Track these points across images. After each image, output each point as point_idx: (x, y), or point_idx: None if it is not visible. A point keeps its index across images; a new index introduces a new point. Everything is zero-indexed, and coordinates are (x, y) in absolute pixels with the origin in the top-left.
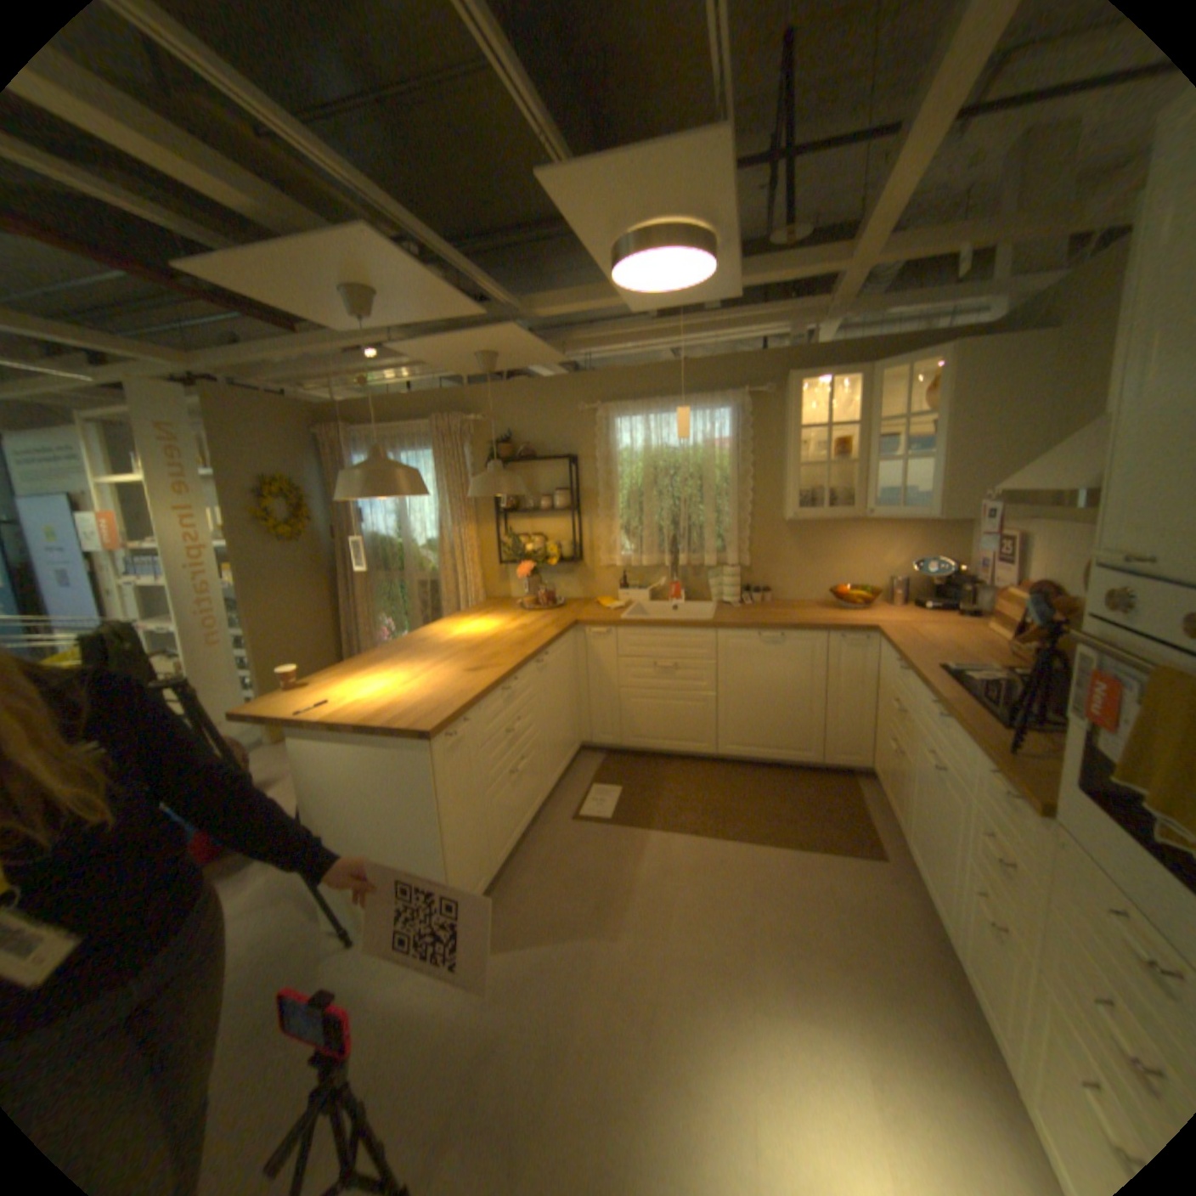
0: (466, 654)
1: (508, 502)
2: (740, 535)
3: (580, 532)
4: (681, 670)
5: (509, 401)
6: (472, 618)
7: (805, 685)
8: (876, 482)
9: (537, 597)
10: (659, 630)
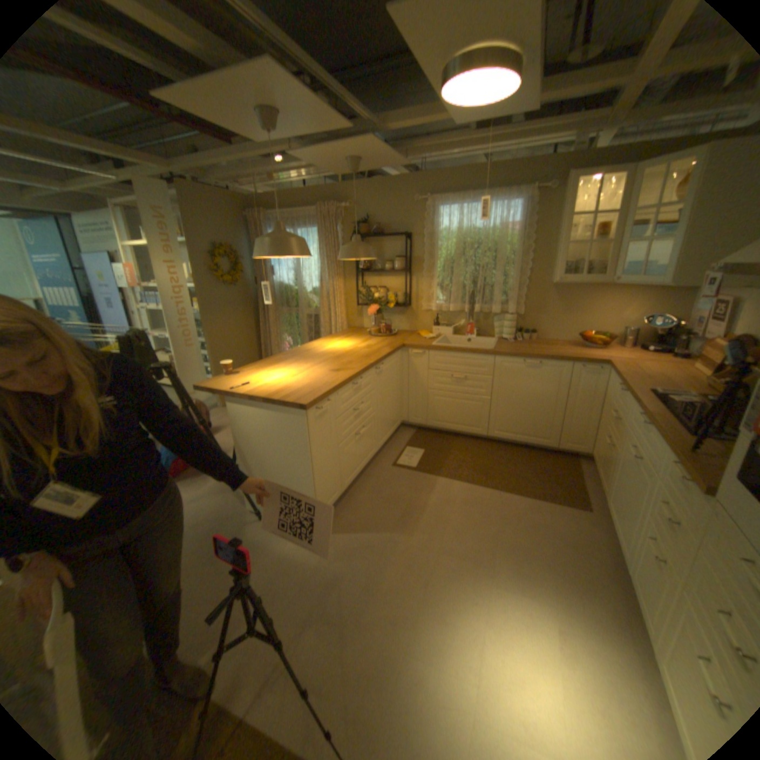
0: (332, 361)
1: (364, 264)
2: (519, 292)
3: (410, 286)
4: (469, 380)
5: (368, 193)
6: (338, 339)
7: (552, 397)
8: (625, 257)
9: (379, 328)
10: (456, 354)
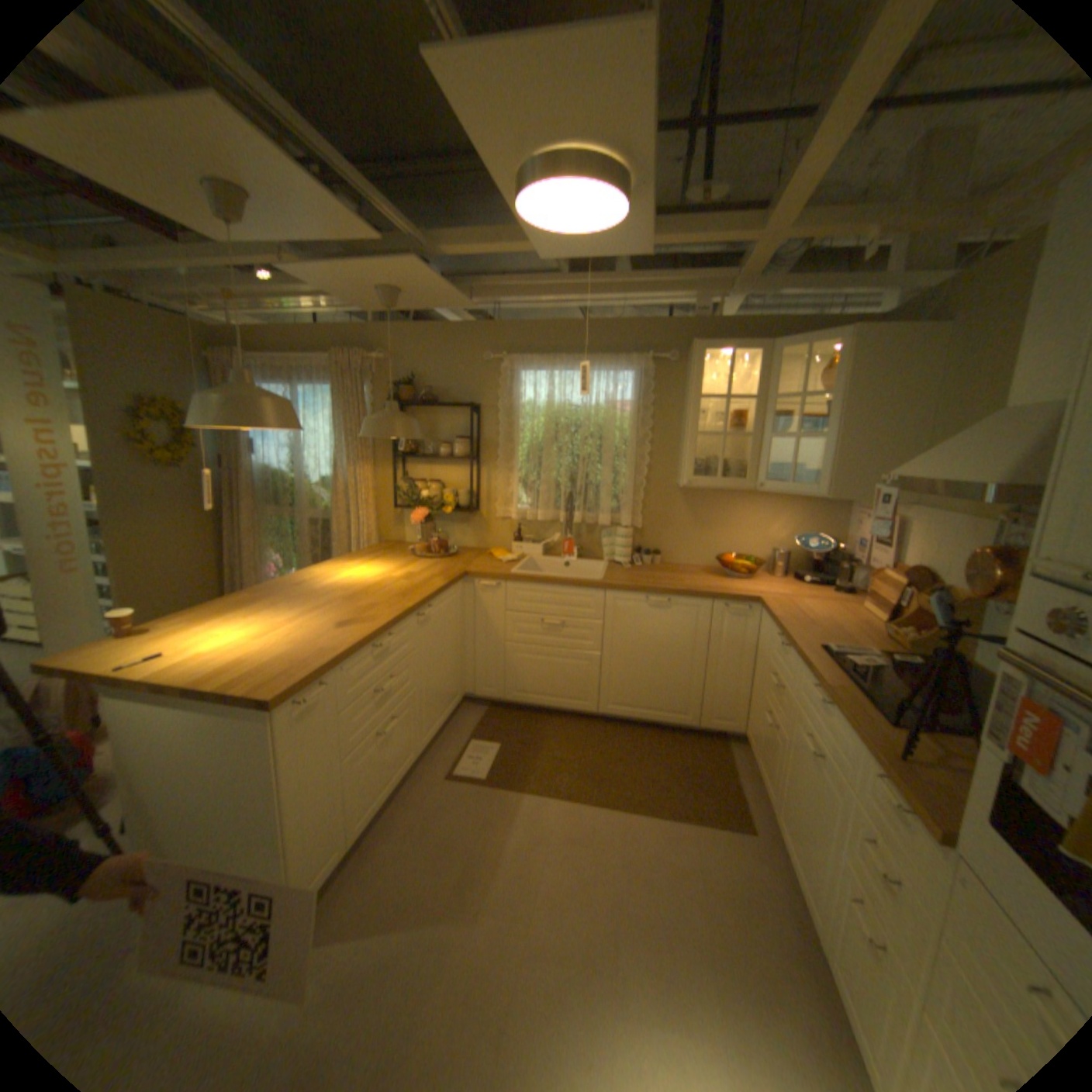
0: (341, 604)
1: (407, 445)
2: (635, 497)
3: (479, 482)
4: (568, 628)
5: (414, 343)
6: (359, 562)
7: (688, 650)
8: (768, 457)
9: (429, 545)
10: (549, 587)
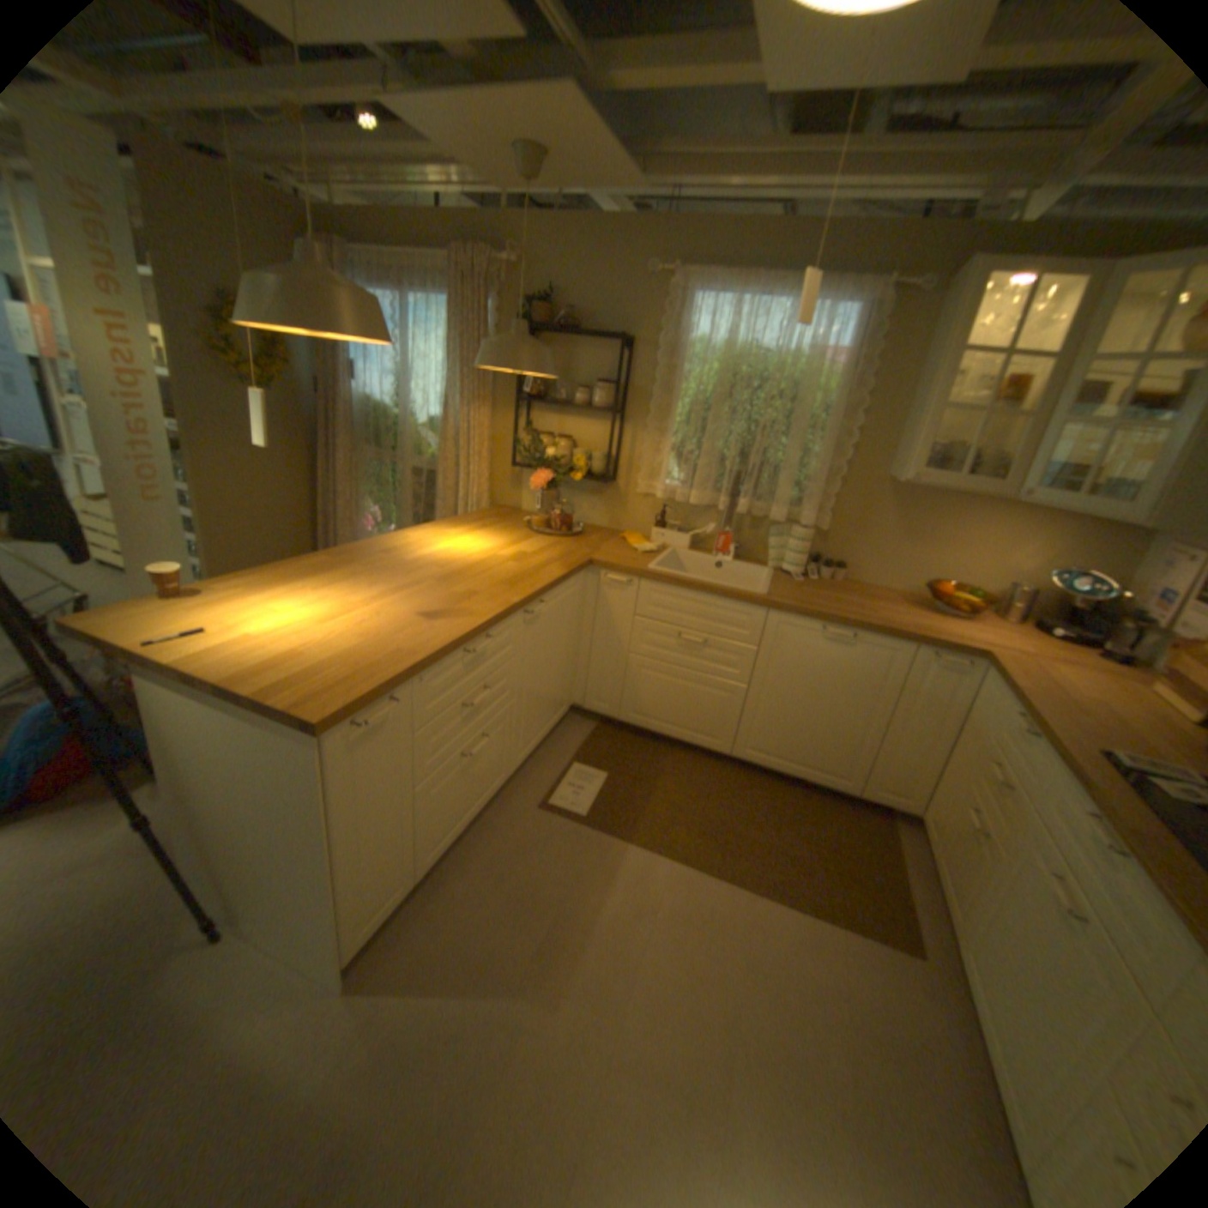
0: (432, 586)
1: (534, 386)
2: (826, 487)
3: (619, 444)
4: (711, 649)
5: (557, 242)
6: (462, 530)
7: (867, 703)
8: (1053, 452)
9: (548, 519)
10: (694, 595)
